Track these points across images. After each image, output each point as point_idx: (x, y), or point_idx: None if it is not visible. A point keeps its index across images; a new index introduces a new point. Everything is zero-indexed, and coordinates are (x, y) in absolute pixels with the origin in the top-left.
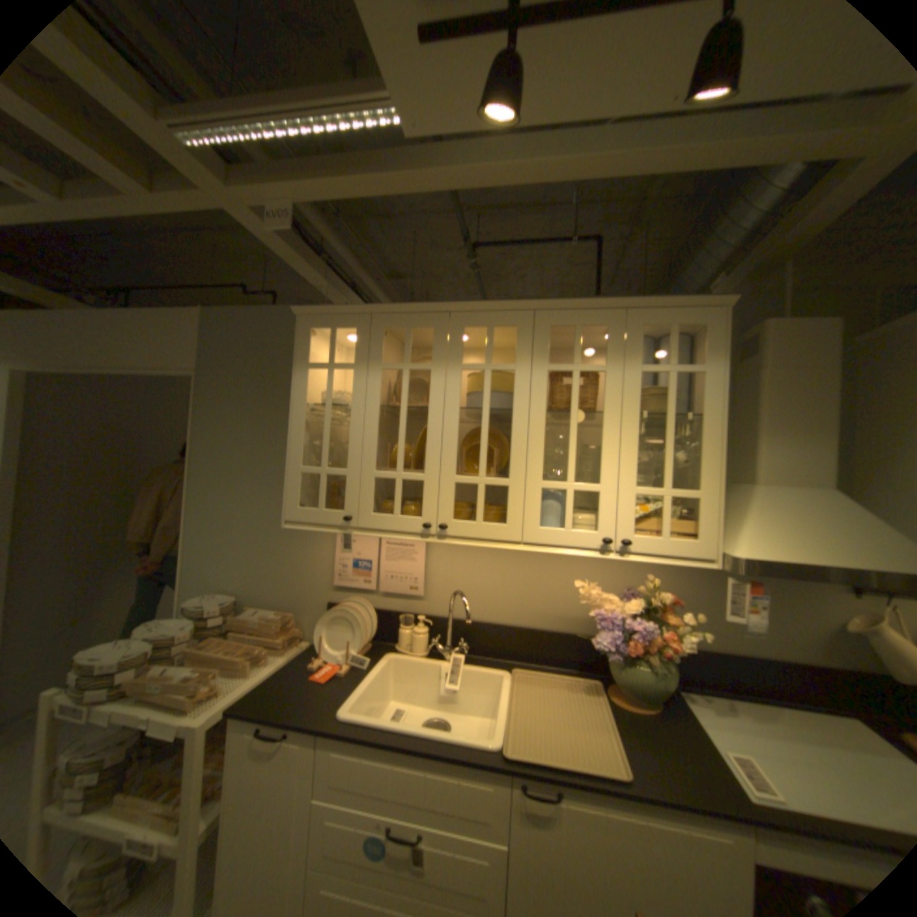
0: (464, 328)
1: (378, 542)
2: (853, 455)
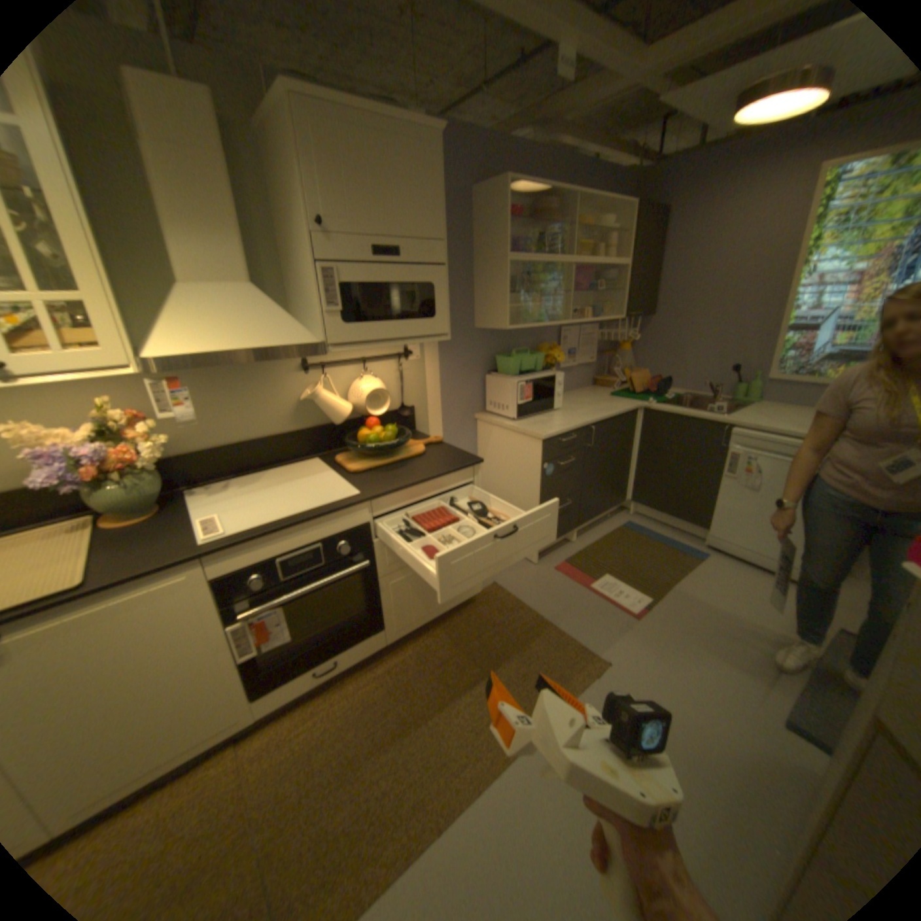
0: None
1: None
2: (277, 251)
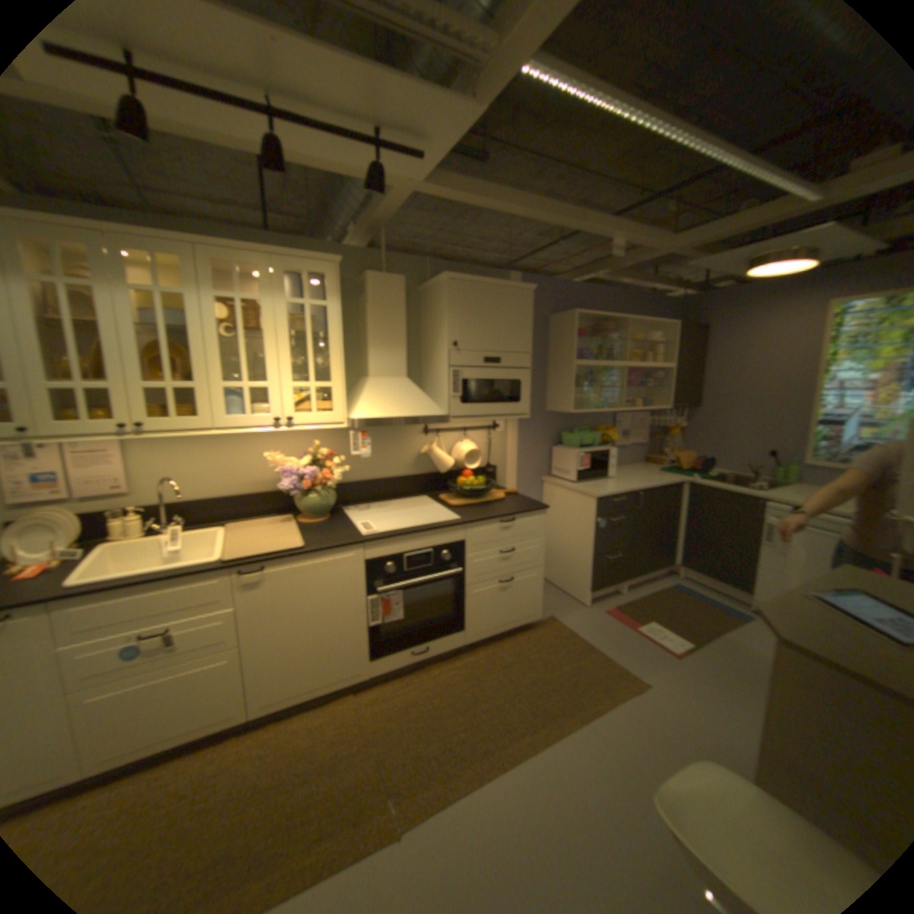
0: (125, 247)
1: (65, 454)
2: (421, 358)
